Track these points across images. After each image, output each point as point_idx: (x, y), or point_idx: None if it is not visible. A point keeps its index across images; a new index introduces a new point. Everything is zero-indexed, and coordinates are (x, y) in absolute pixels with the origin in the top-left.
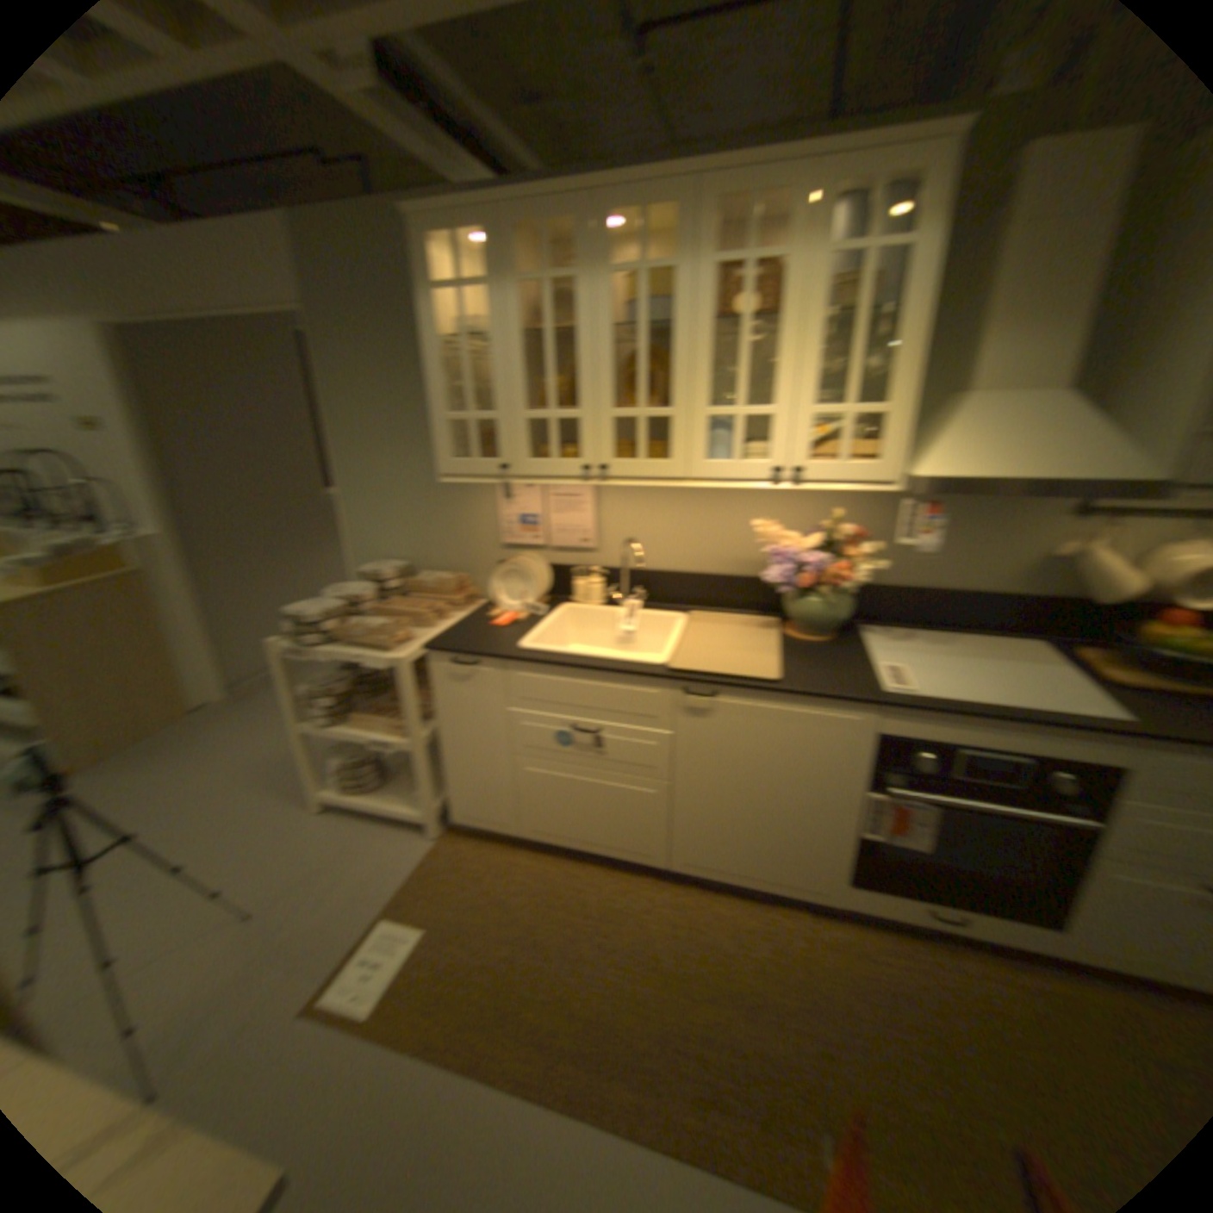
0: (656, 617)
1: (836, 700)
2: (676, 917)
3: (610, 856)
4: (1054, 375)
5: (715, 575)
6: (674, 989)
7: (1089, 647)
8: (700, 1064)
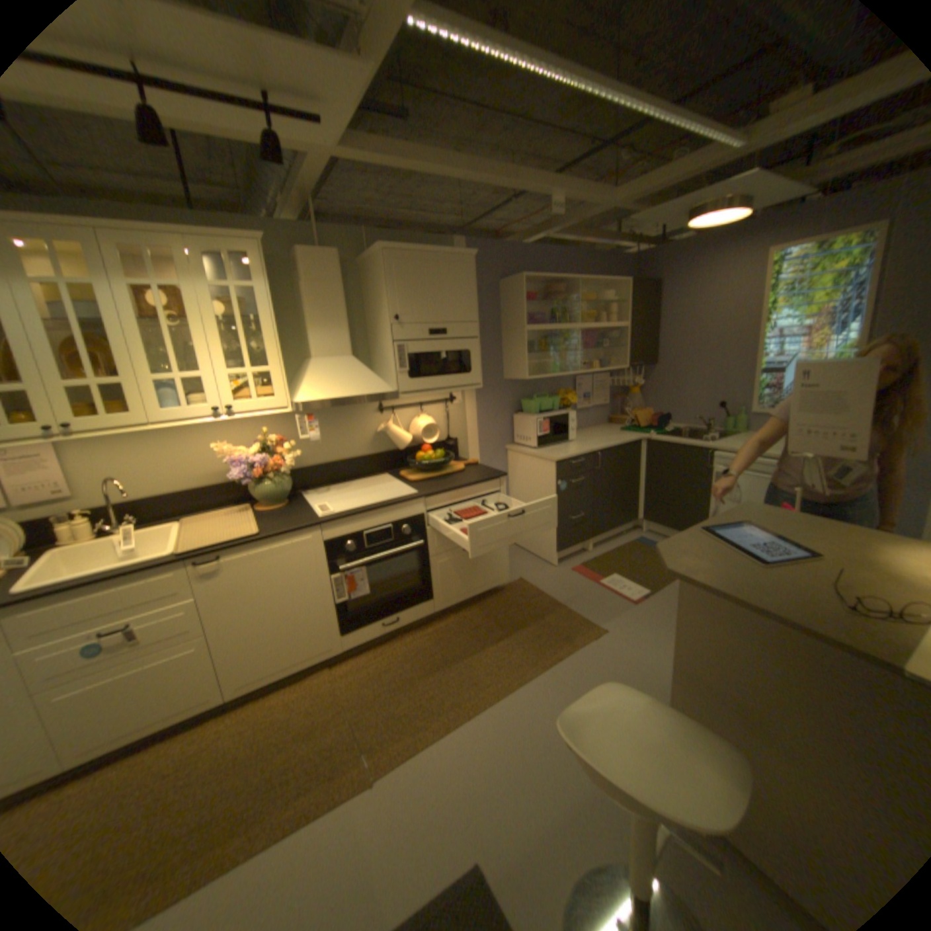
0: (148, 532)
1: (292, 531)
2: (237, 729)
3: (164, 727)
4: (342, 350)
5: (190, 489)
6: (249, 765)
7: (402, 471)
8: (280, 786)
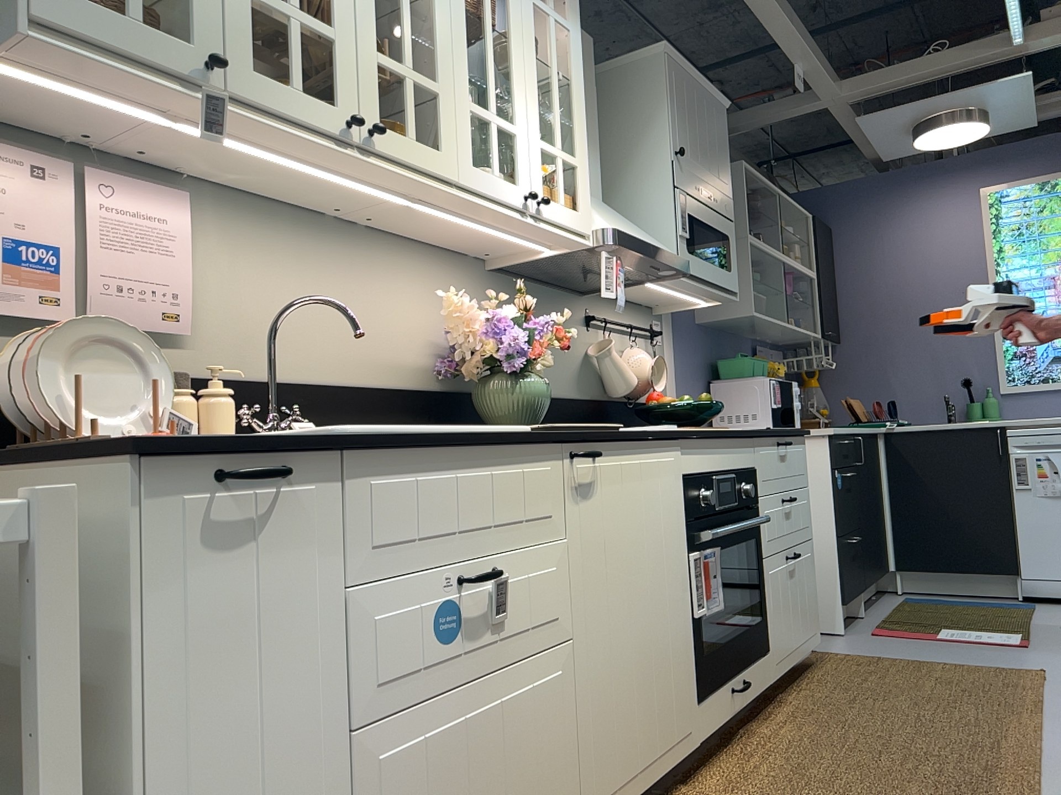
0: None
1: (662, 438)
2: None
3: None
4: (596, 188)
5: (363, 387)
6: None
7: None
8: None
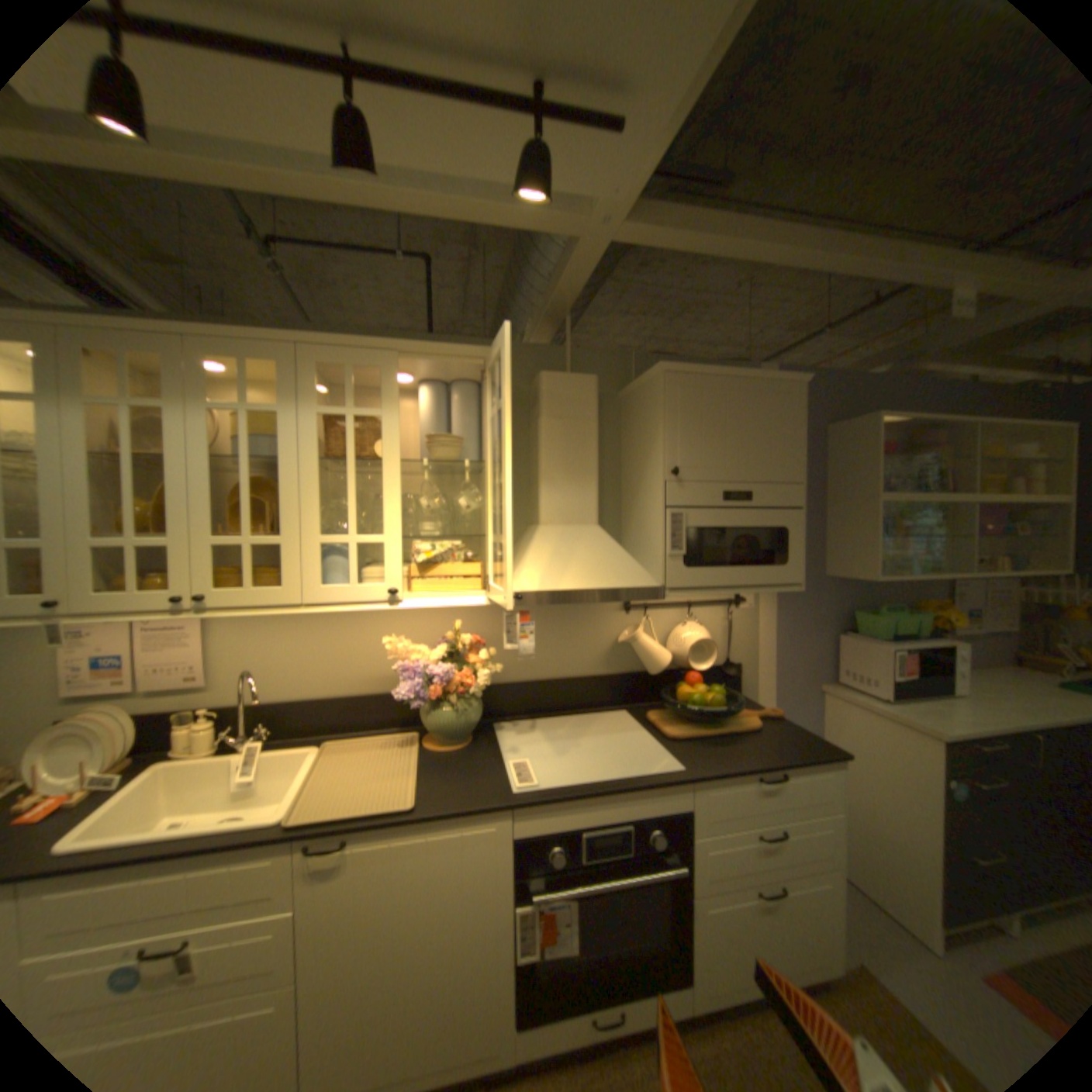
0: (276, 758)
1: (465, 816)
2: None
3: None
4: (583, 517)
5: (346, 697)
6: None
7: (649, 711)
8: None
